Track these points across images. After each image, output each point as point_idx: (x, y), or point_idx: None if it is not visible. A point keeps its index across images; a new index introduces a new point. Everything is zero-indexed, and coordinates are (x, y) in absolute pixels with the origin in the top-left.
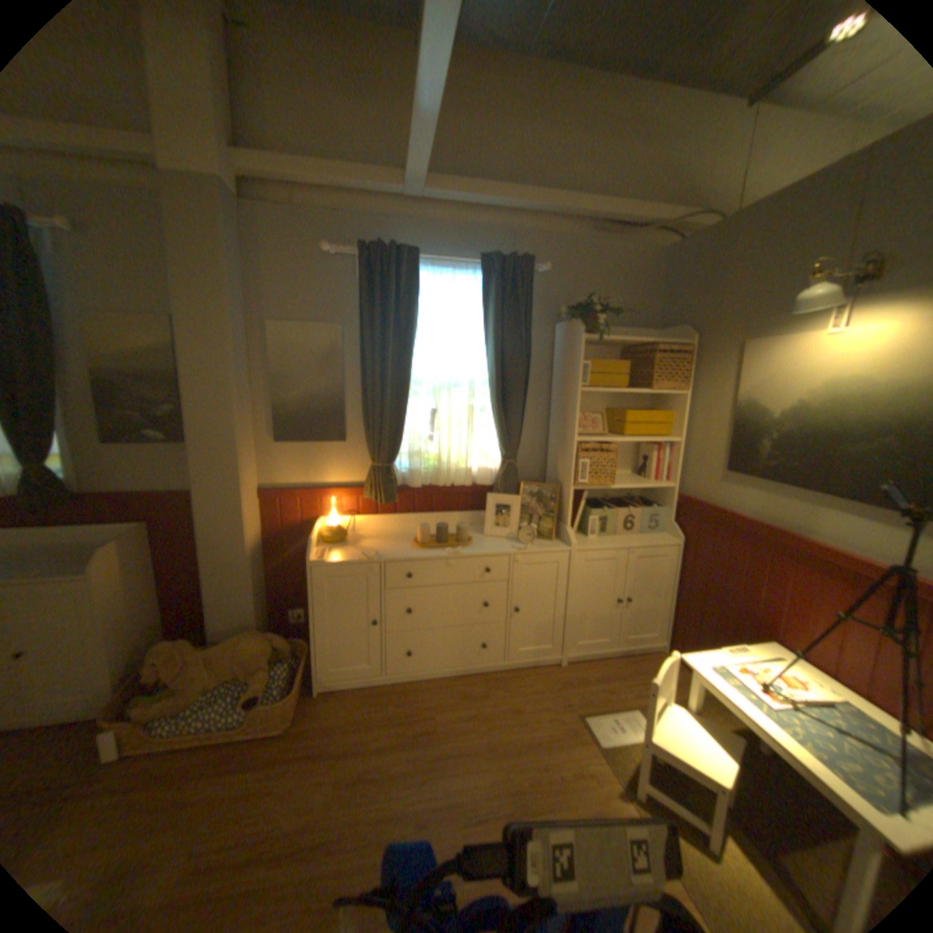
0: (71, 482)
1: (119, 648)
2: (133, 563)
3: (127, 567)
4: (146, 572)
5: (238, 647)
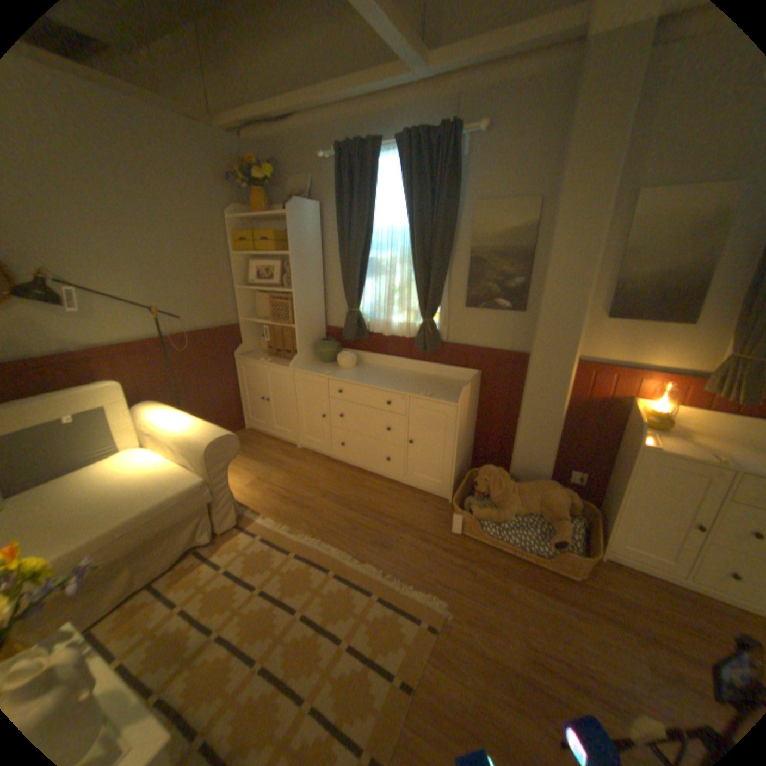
0: (442, 333)
1: (459, 456)
2: (472, 399)
3: (470, 401)
4: (475, 407)
5: (546, 491)
